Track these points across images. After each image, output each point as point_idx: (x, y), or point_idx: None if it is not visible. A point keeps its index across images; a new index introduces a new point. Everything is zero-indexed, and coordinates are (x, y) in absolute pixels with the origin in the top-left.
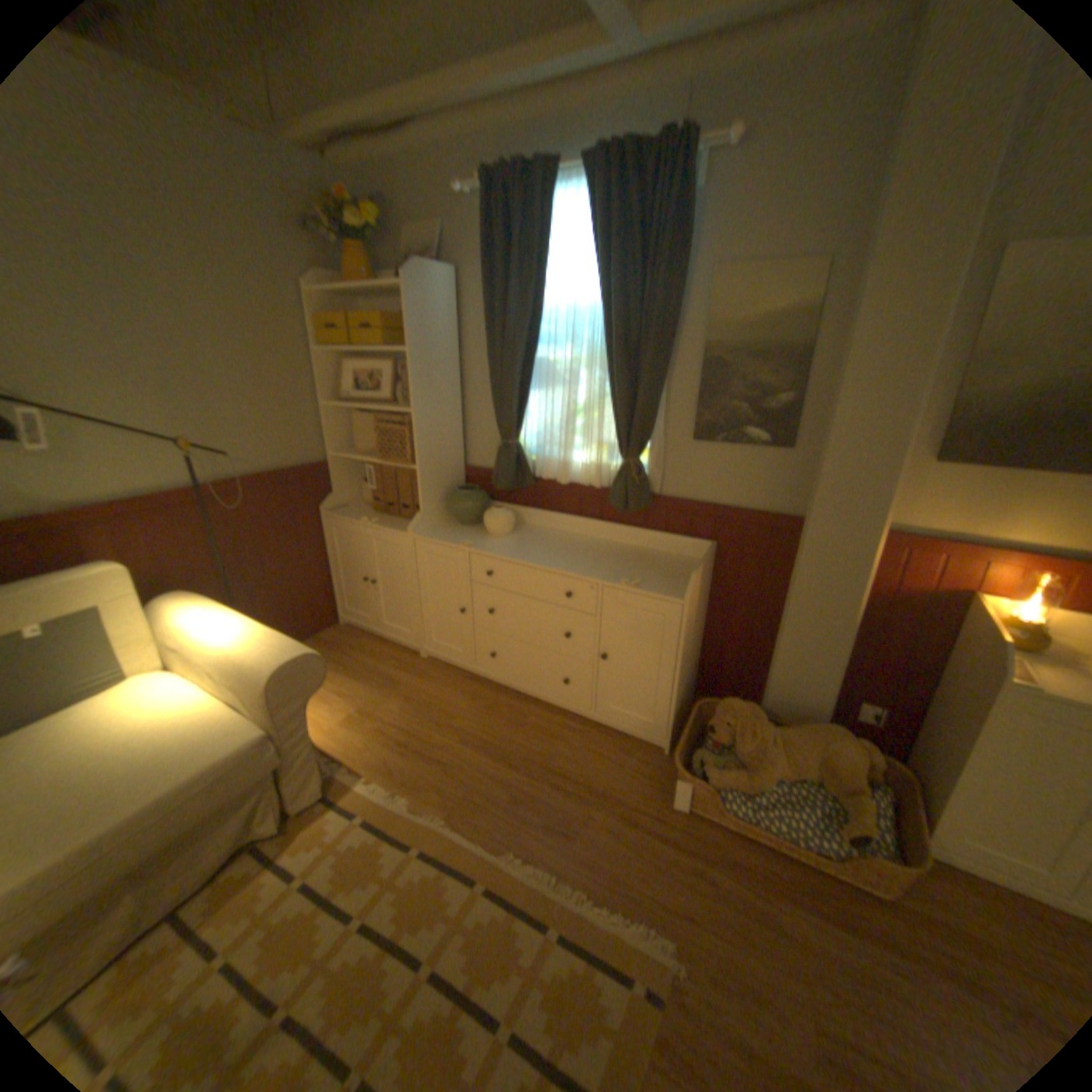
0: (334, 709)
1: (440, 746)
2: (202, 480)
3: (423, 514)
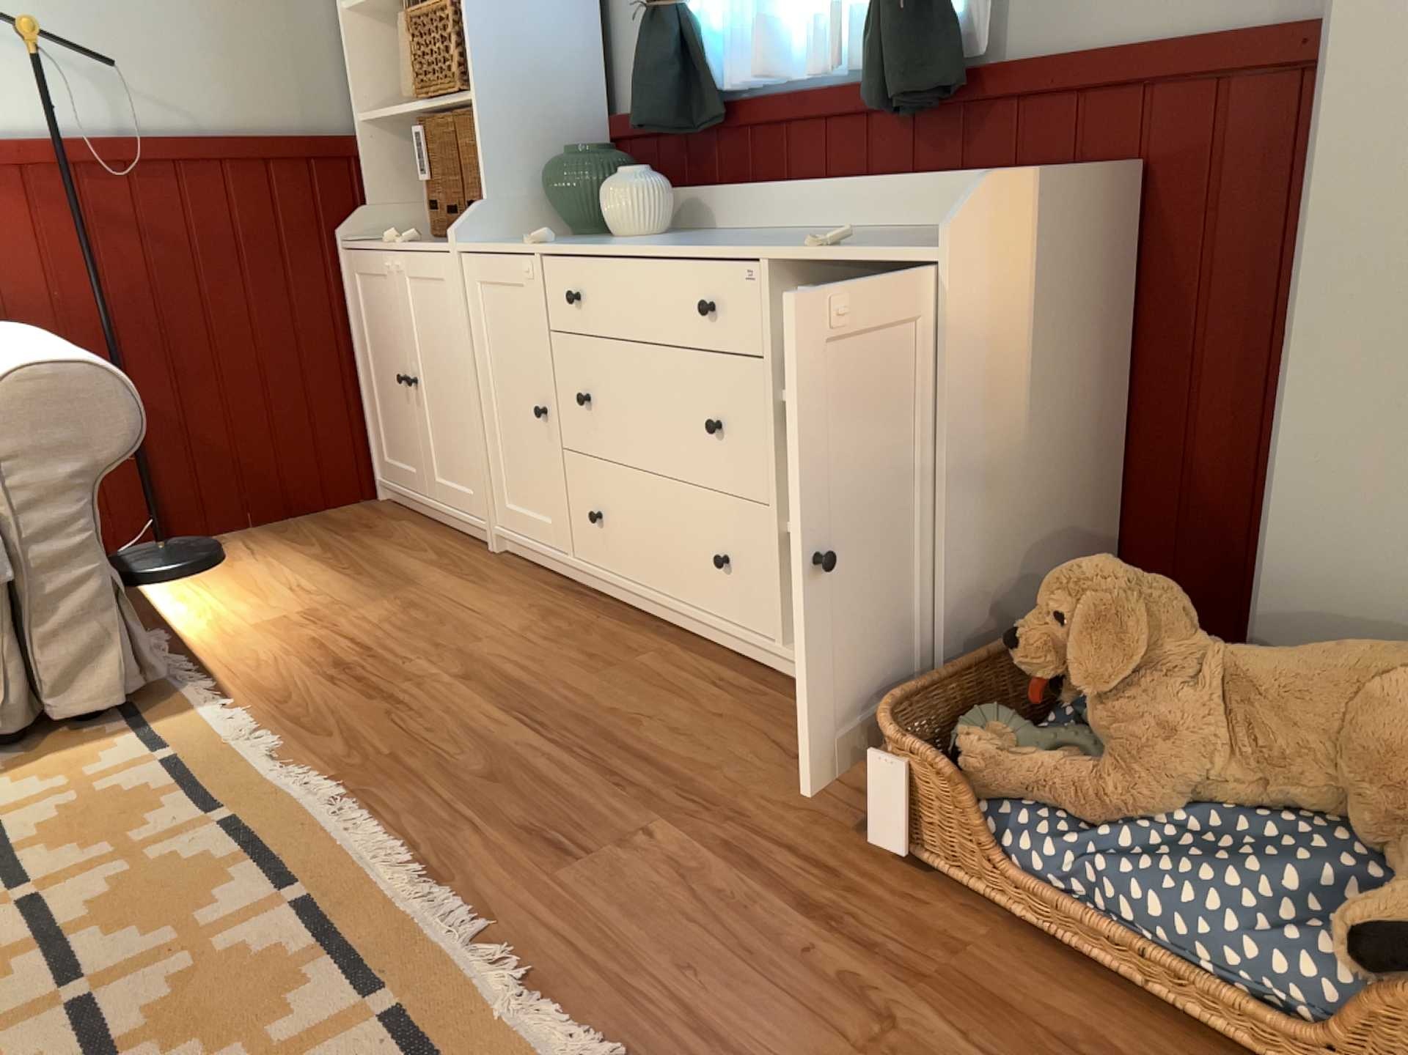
0: (269, 604)
1: (414, 675)
2: (94, 134)
3: (485, 203)
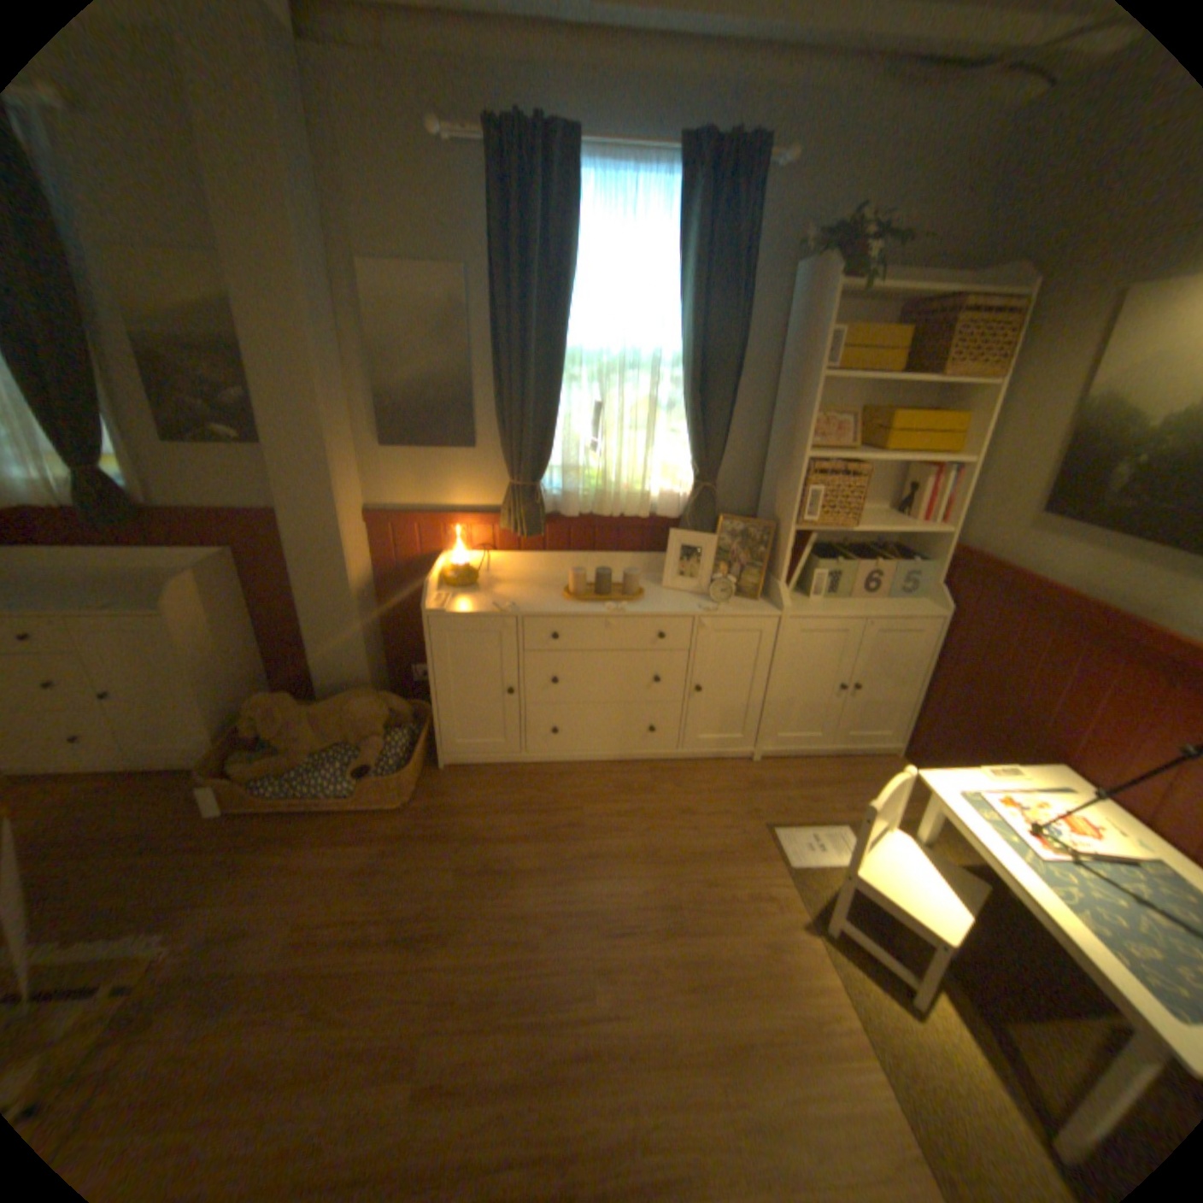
0: None
1: None
2: None
3: None
